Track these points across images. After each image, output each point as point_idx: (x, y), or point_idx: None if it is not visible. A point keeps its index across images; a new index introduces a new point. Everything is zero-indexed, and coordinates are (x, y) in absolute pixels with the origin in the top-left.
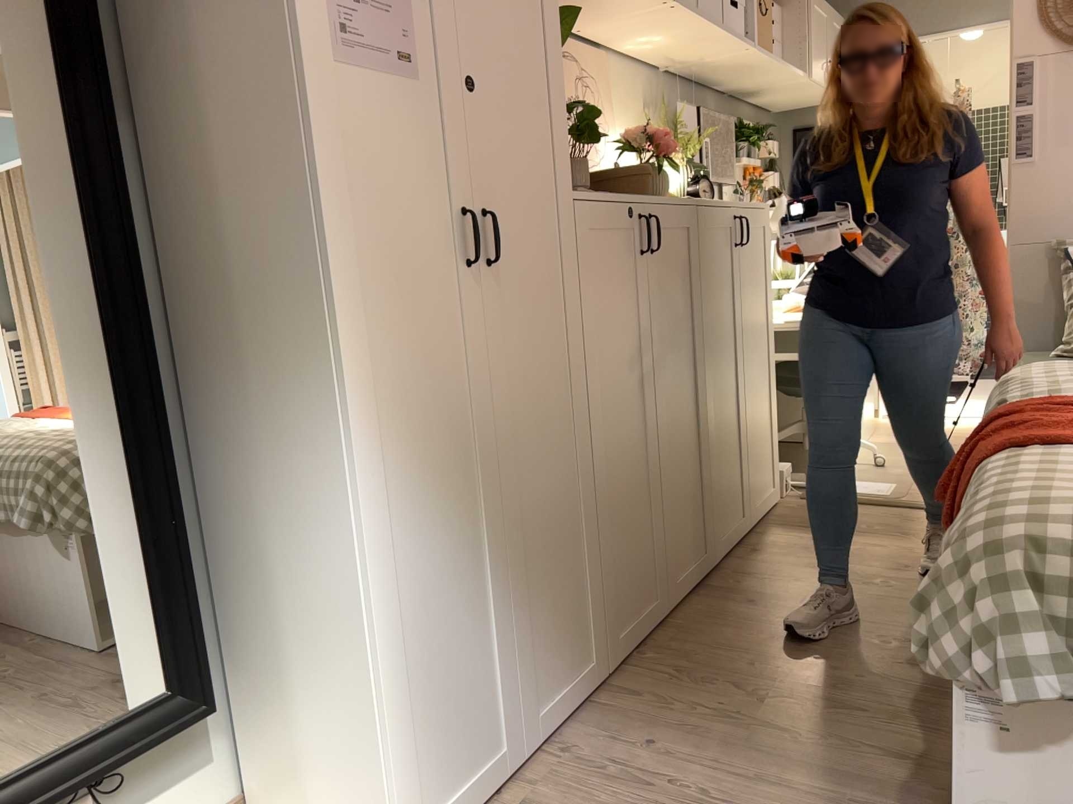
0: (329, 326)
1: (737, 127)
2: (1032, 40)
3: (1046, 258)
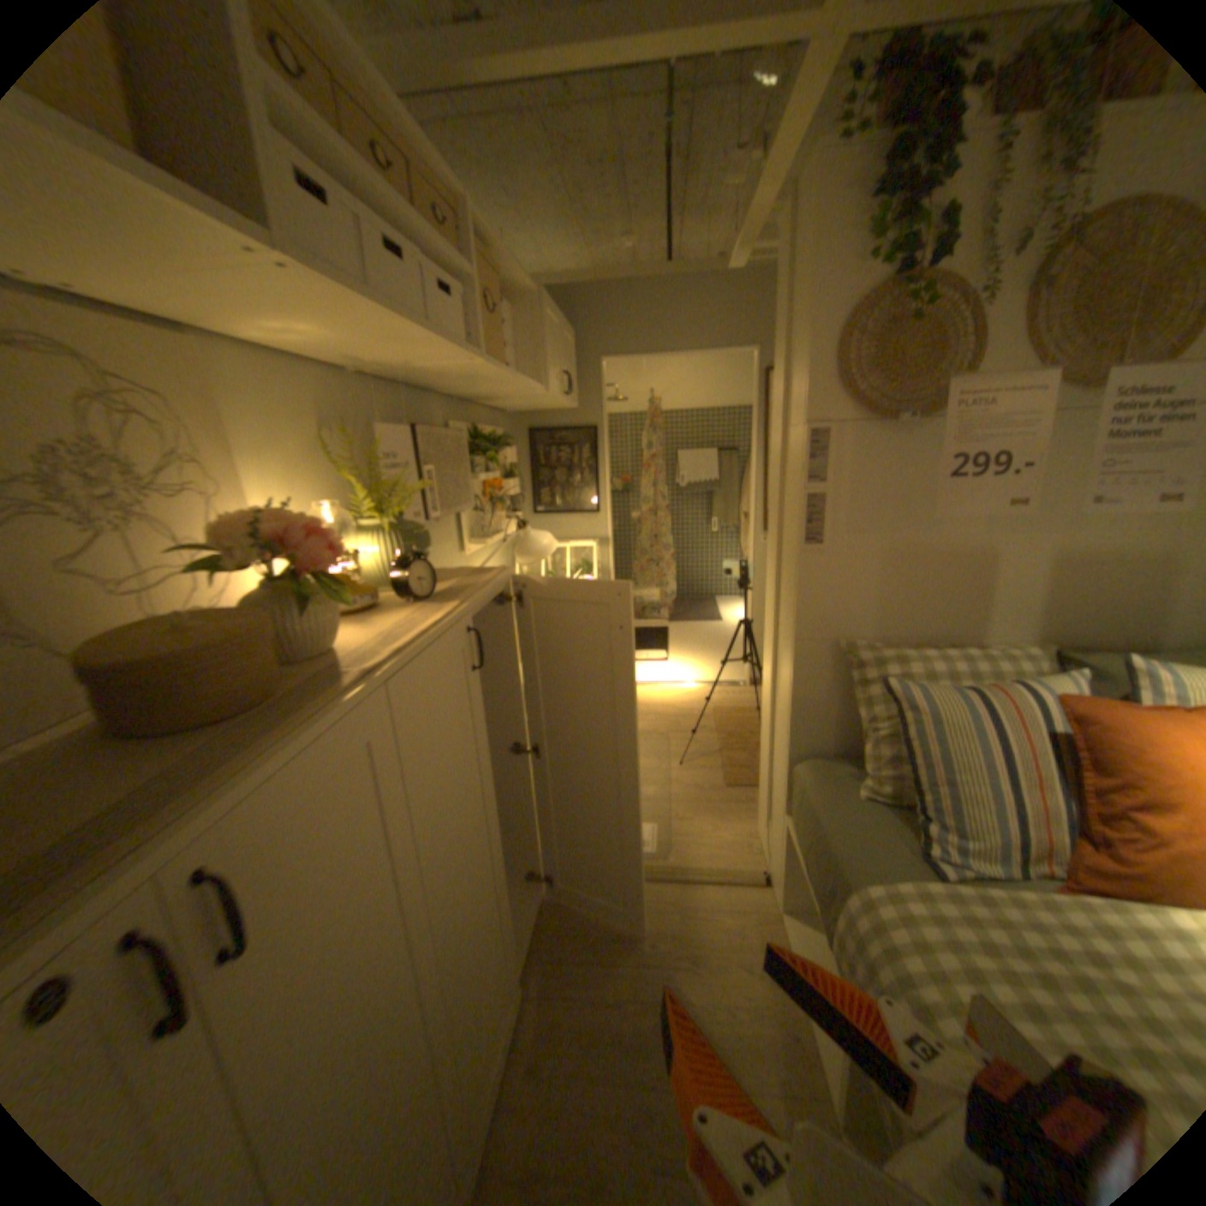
0: None
1: (472, 434)
2: (828, 400)
3: (829, 654)
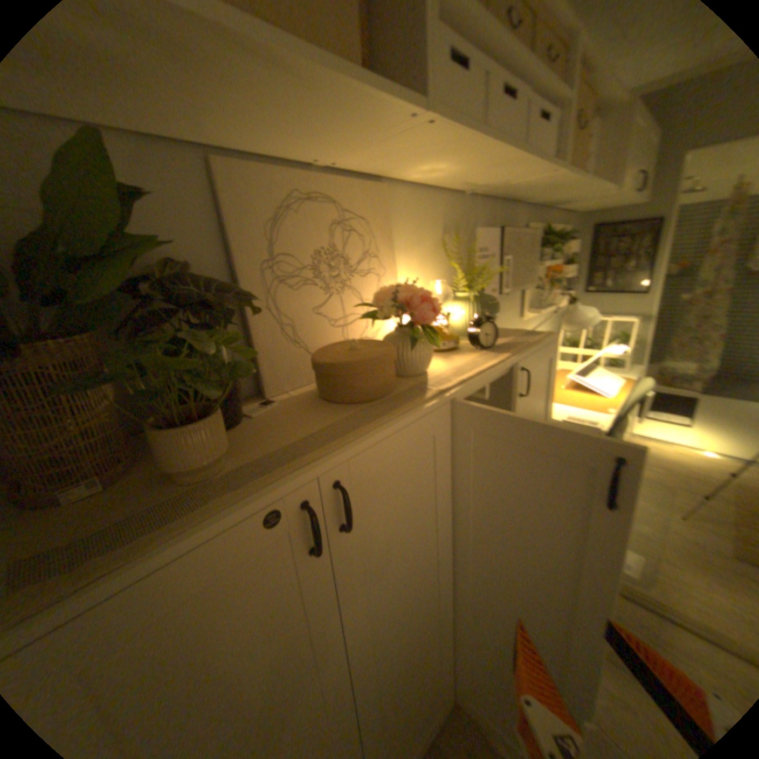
0: None
1: (545, 232)
2: None
3: None
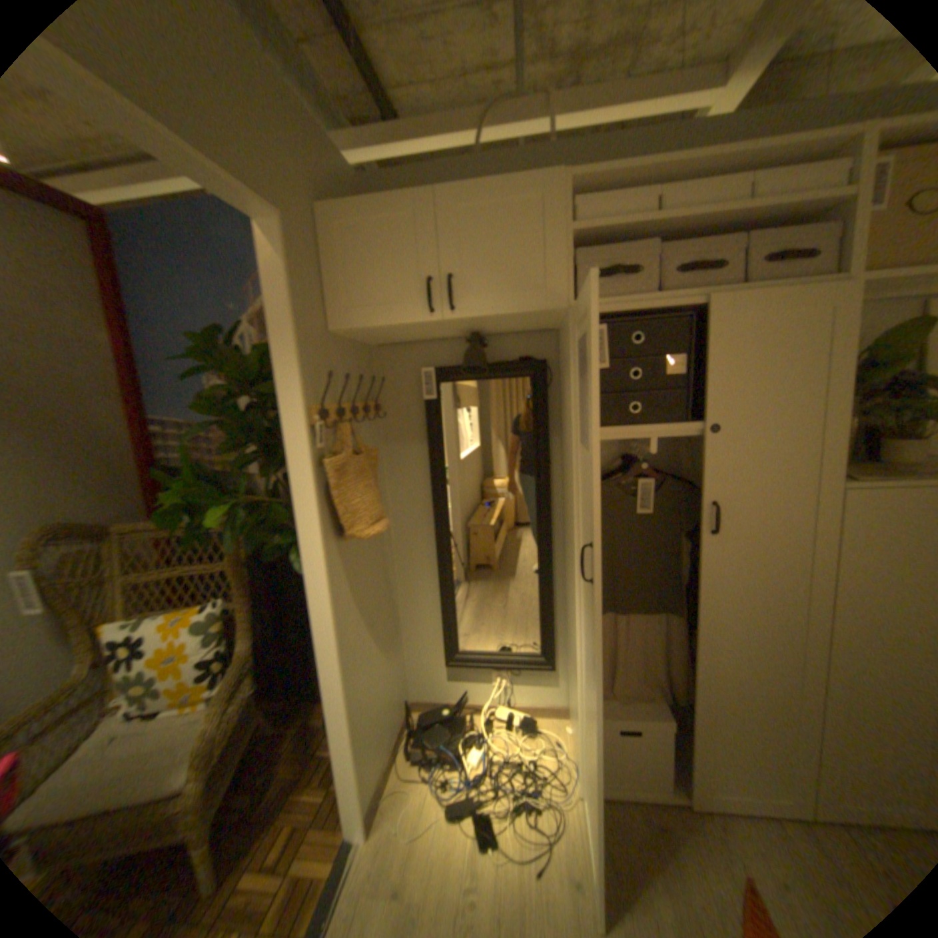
0: (577, 559)
1: None
2: None
3: None
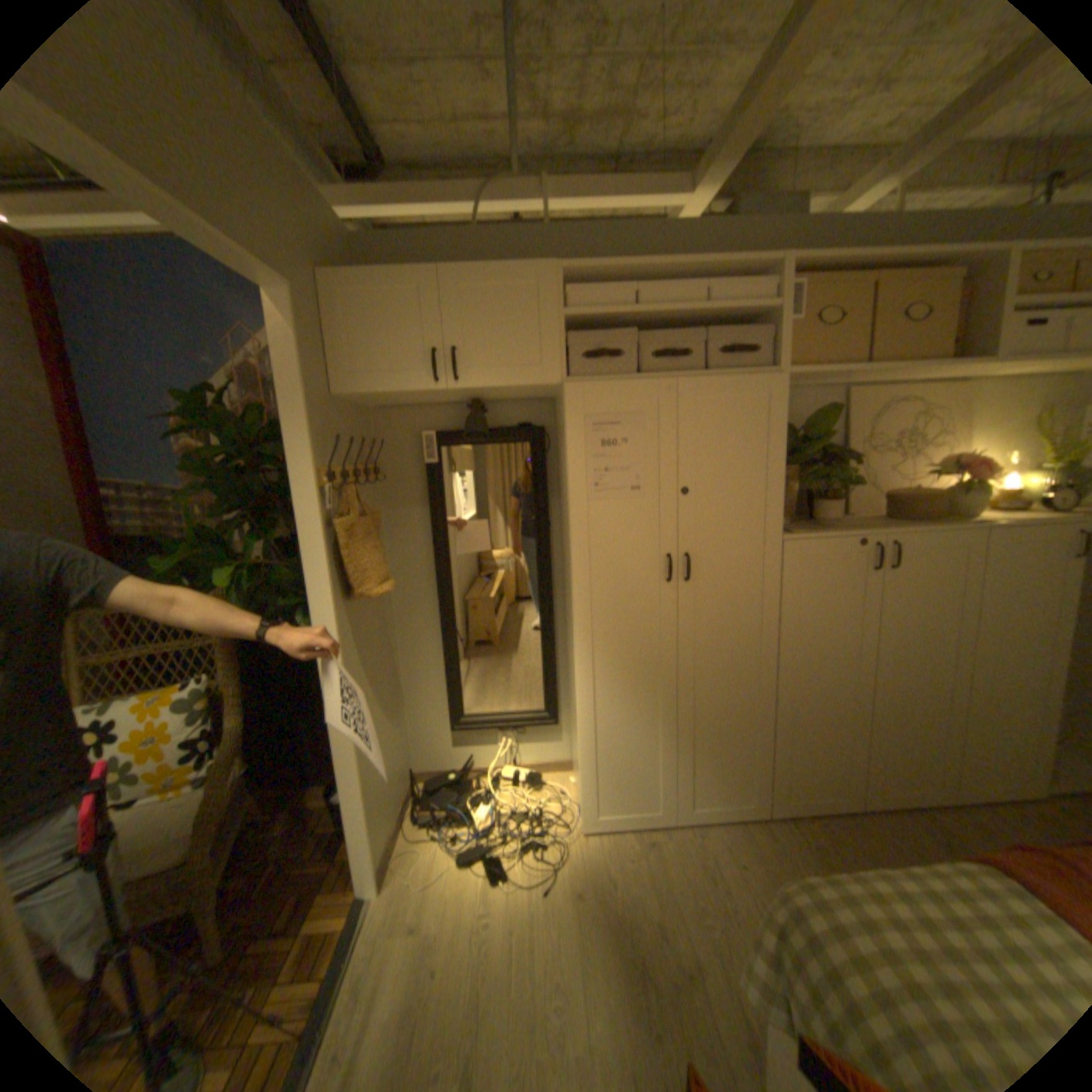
0: (574, 609)
1: None
2: None
3: None
